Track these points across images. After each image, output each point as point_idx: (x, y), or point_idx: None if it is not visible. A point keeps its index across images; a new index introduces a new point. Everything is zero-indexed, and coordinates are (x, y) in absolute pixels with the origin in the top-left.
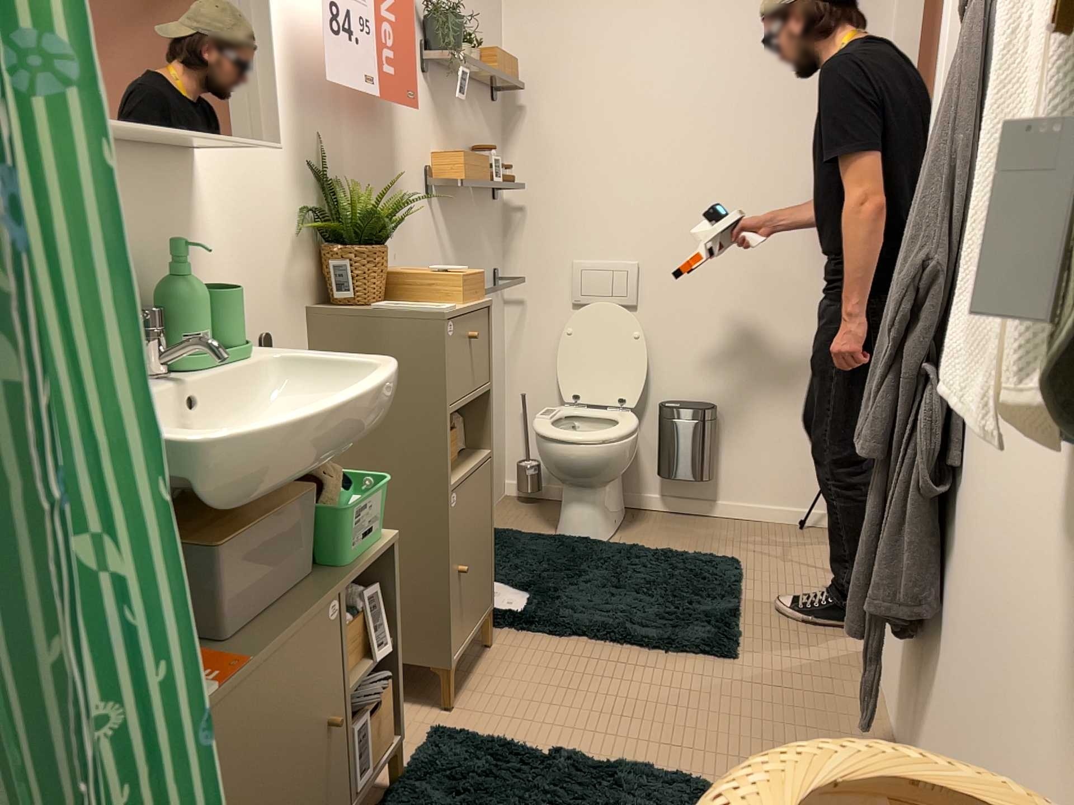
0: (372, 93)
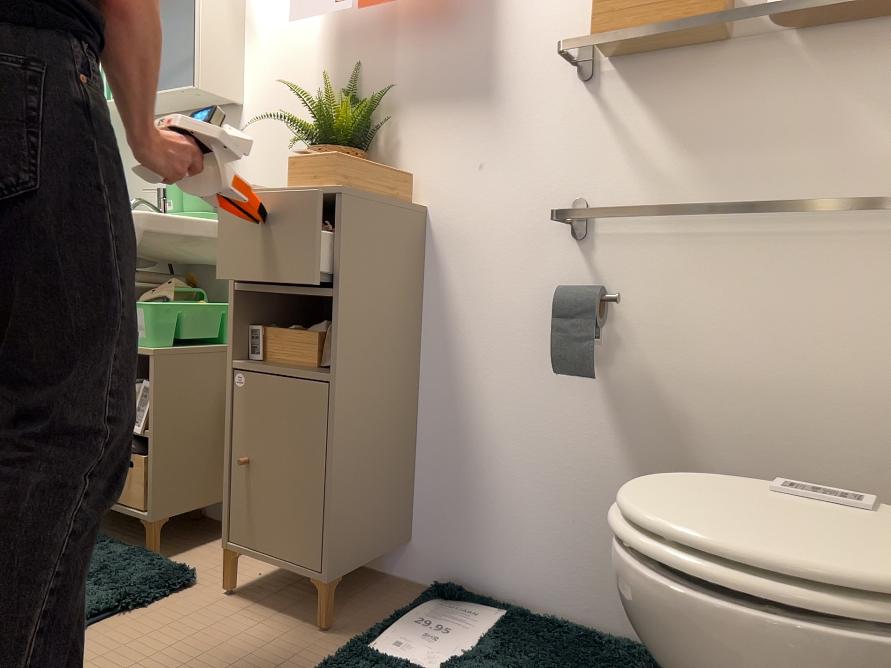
0: (336, 5)
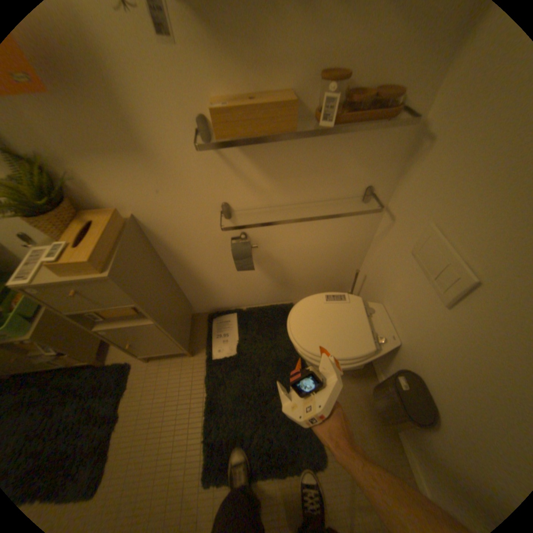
0: None
